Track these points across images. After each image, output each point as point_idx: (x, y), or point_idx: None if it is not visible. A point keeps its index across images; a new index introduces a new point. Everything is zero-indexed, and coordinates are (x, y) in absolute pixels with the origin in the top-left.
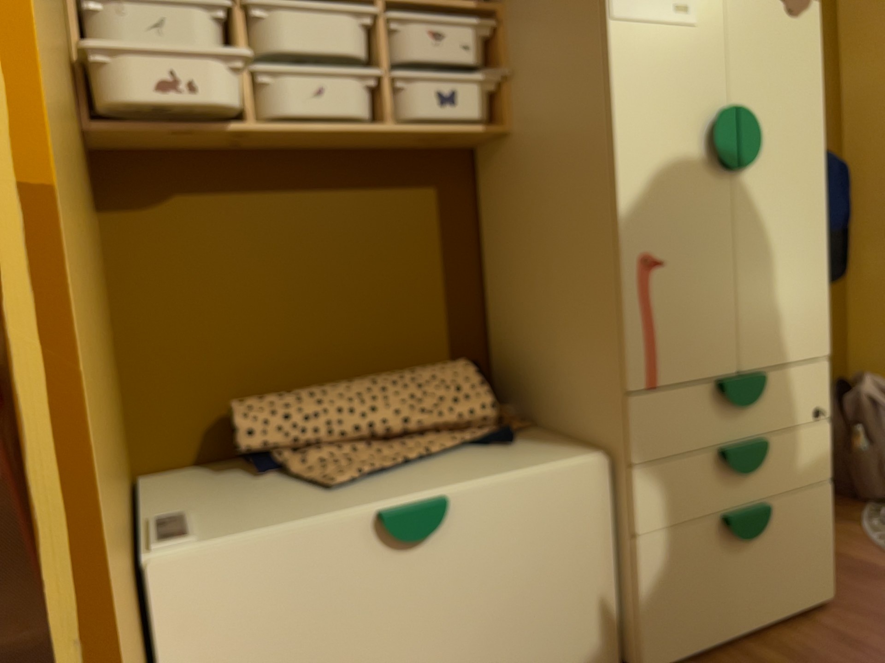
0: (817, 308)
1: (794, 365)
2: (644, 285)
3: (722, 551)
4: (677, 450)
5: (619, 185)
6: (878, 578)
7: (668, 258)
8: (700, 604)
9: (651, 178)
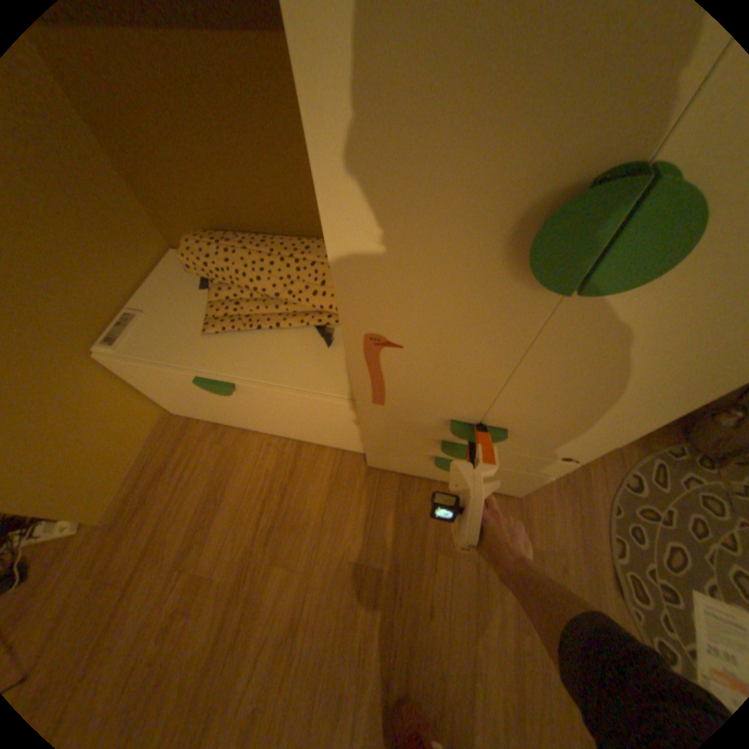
0: (627, 425)
1: (558, 437)
2: (370, 354)
3: (429, 462)
4: (399, 429)
5: (334, 260)
6: (572, 501)
7: (407, 344)
8: (407, 466)
9: (389, 264)
